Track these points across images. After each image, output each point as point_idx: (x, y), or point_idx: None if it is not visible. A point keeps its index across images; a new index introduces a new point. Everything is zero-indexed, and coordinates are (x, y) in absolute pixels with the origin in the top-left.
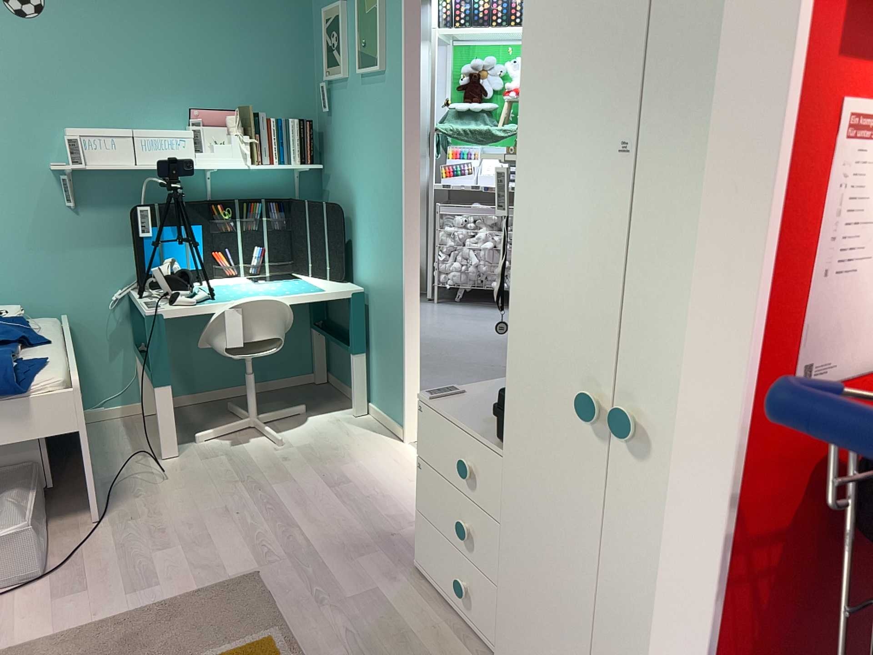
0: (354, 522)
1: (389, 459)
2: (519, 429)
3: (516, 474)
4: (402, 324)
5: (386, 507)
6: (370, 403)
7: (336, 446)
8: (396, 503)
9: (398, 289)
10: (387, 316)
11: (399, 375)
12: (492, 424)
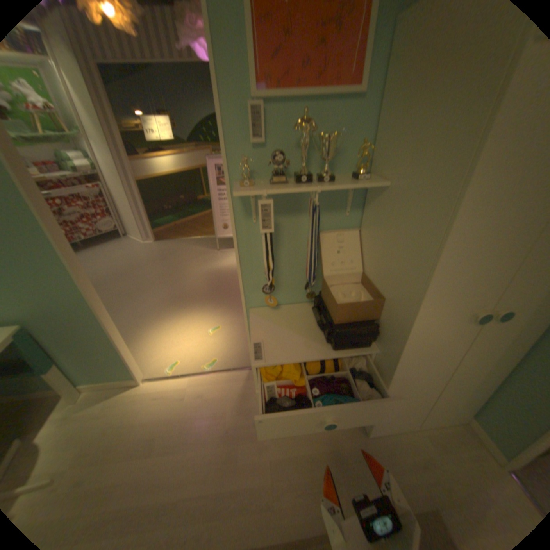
0: (199, 452)
1: (148, 402)
2: (417, 346)
3: (409, 363)
4: (99, 327)
5: (198, 424)
6: (77, 386)
7: (100, 432)
8: (197, 416)
9: (79, 307)
10: (71, 330)
11: (111, 356)
12: (314, 346)
